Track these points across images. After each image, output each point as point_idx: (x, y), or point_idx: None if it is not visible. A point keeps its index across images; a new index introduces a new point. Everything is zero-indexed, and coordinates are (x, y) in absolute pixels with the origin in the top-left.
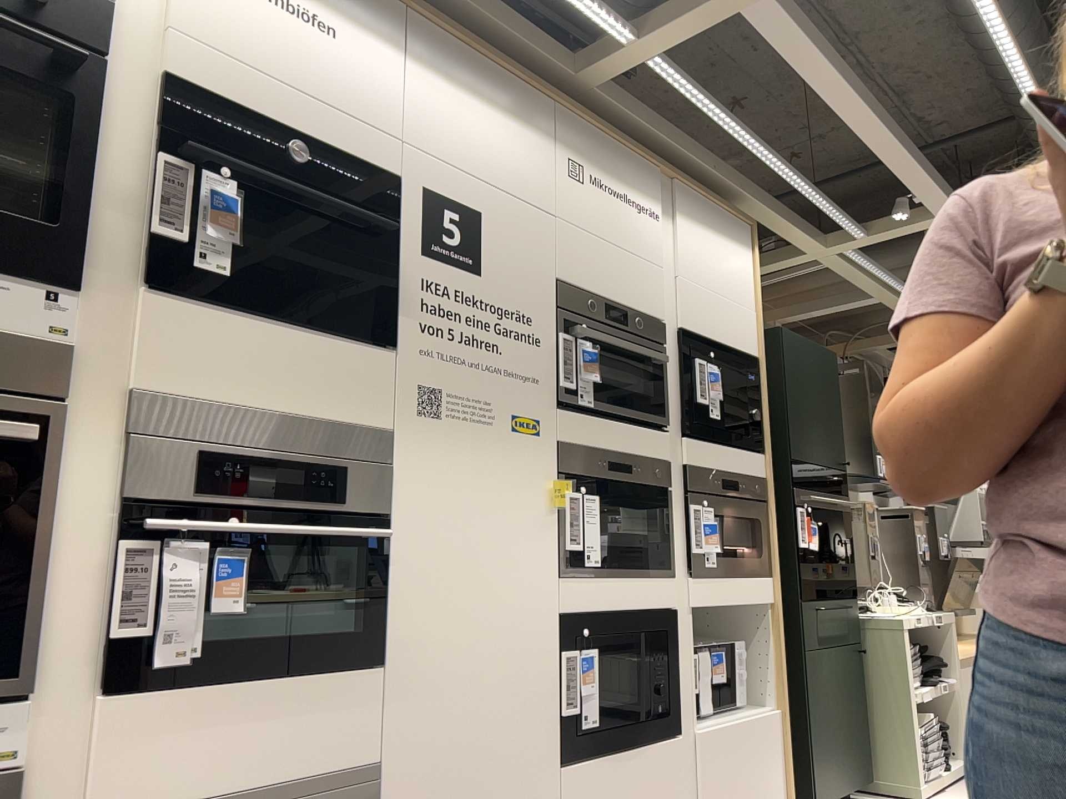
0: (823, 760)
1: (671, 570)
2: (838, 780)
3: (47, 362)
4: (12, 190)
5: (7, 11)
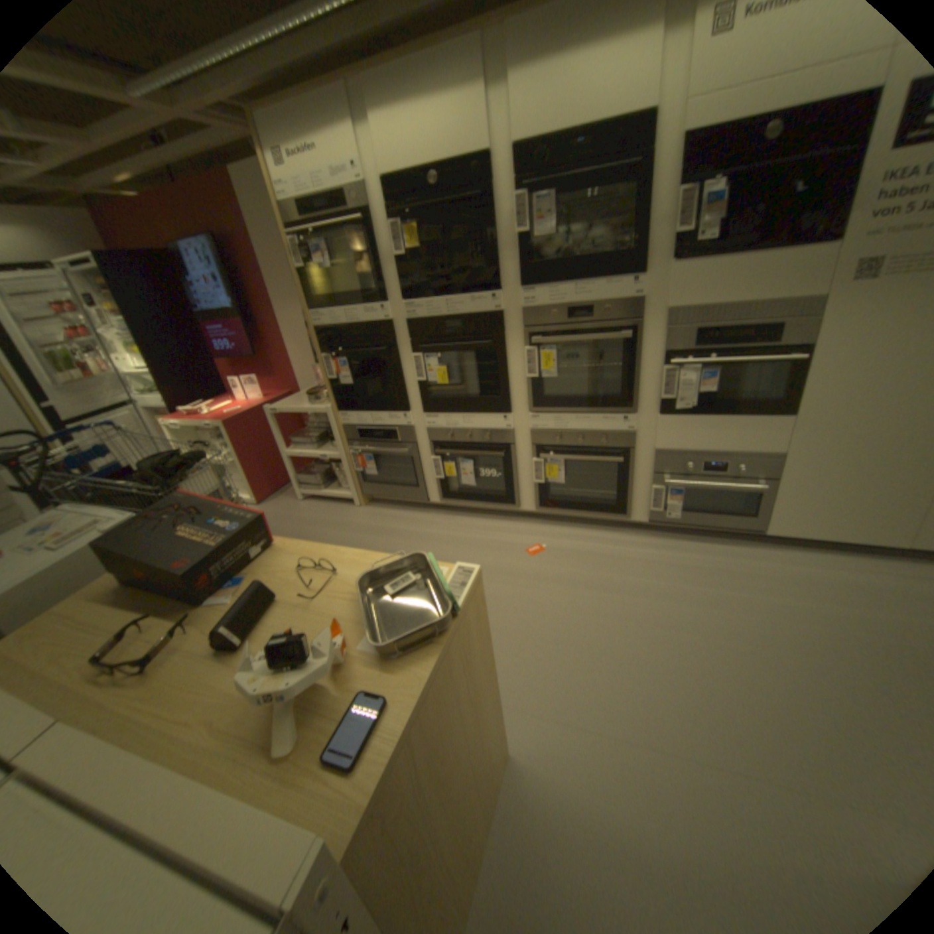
0: None
1: None
2: None
3: (634, 306)
4: (621, 232)
5: (608, 153)
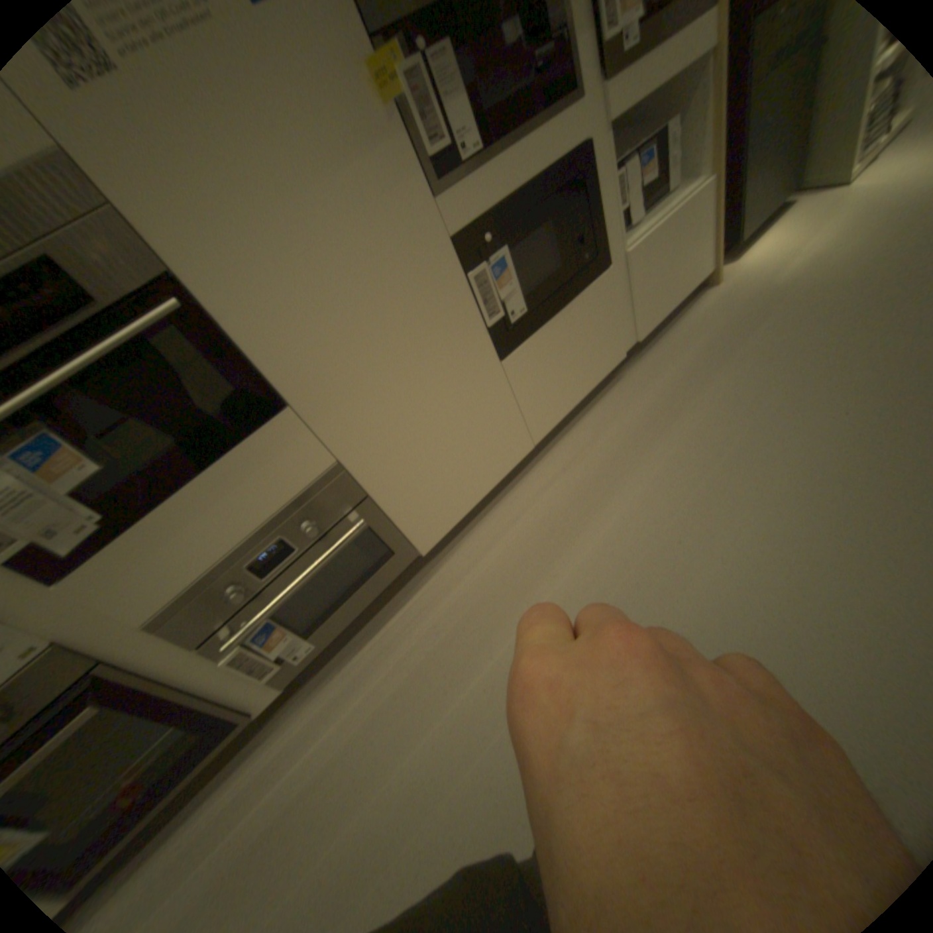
0: (755, 198)
1: (576, 92)
2: (769, 205)
3: None
4: None
5: None
